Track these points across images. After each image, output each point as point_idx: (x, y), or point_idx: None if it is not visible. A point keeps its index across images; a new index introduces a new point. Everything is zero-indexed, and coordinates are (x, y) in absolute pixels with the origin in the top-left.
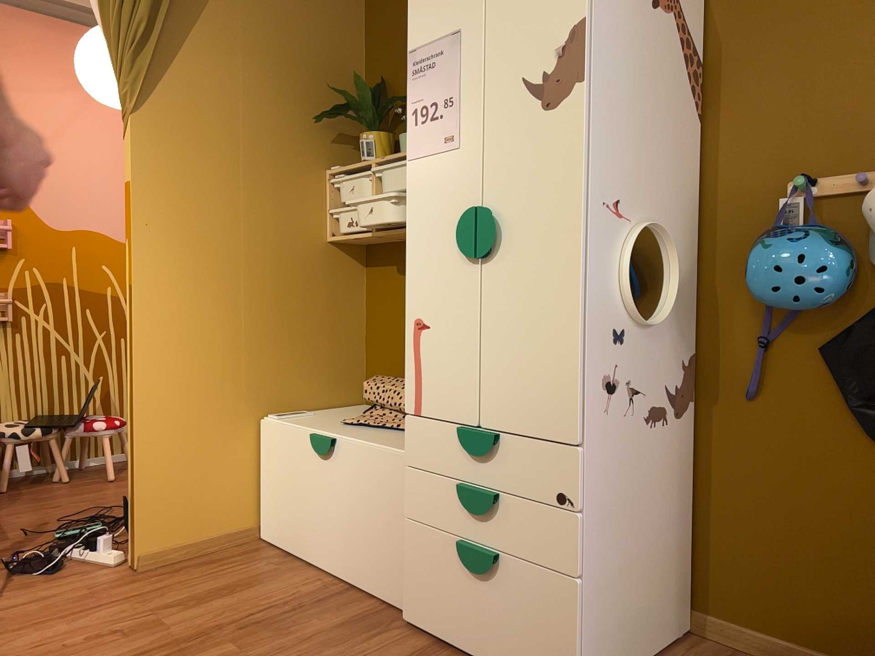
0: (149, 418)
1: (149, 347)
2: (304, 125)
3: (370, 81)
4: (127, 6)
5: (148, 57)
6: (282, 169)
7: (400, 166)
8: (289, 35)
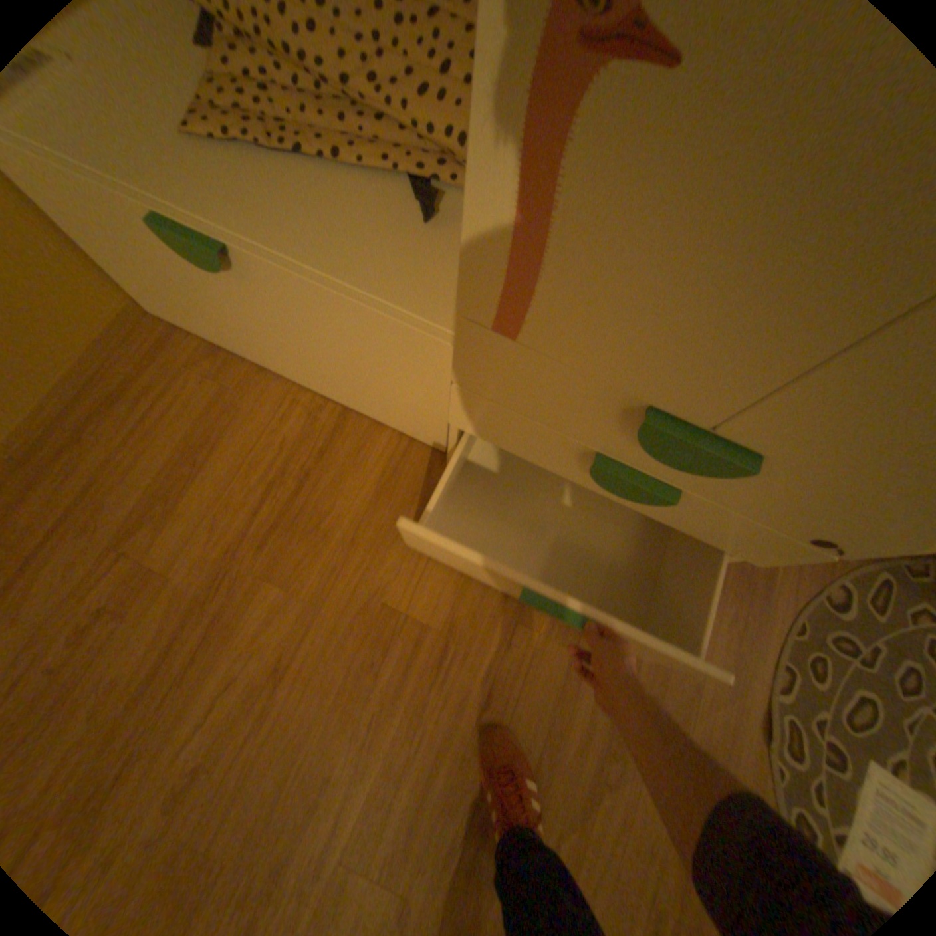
0: None
1: None
2: None
3: None
4: None
5: None
6: None
7: None
8: None
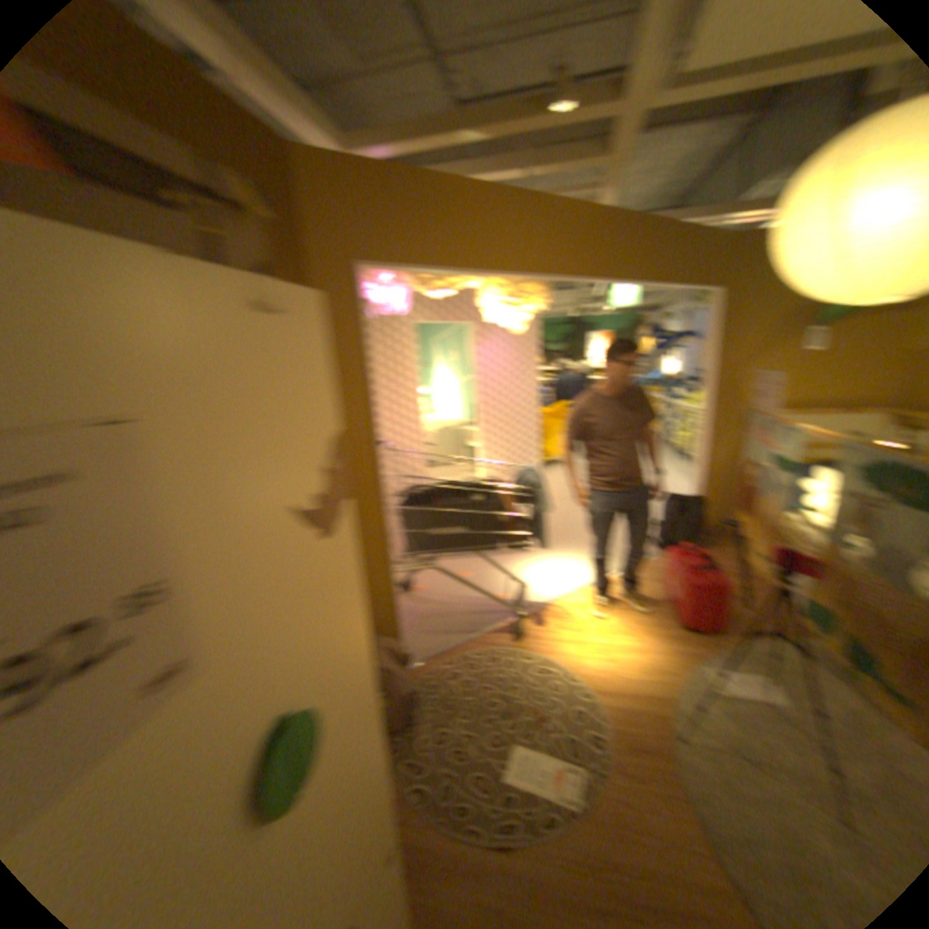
0: None
1: None
2: None
3: None
4: None
5: None
6: None
7: None
8: None
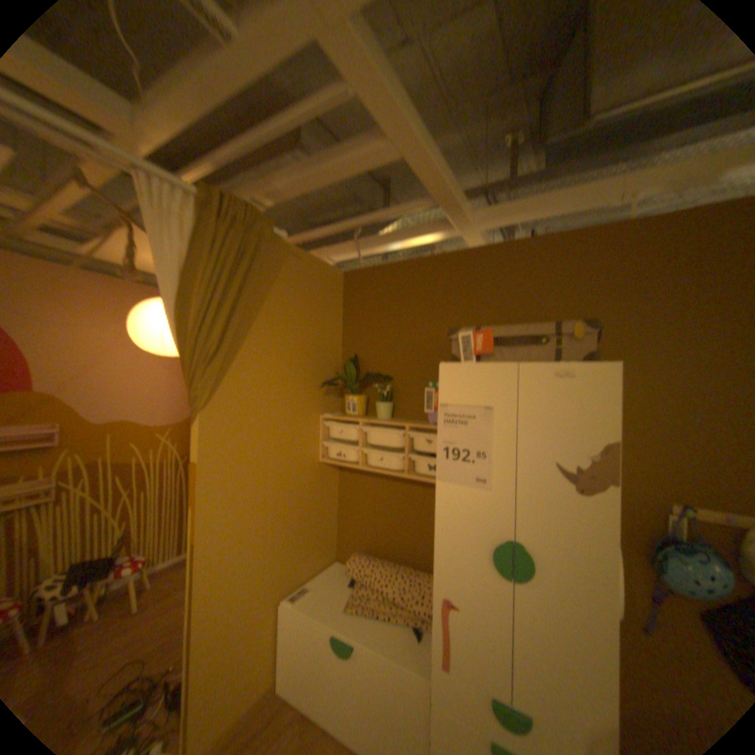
0: (203, 648)
1: (205, 591)
2: (309, 389)
3: (345, 353)
4: (202, 333)
5: (214, 367)
6: (296, 423)
7: (385, 431)
8: (302, 331)
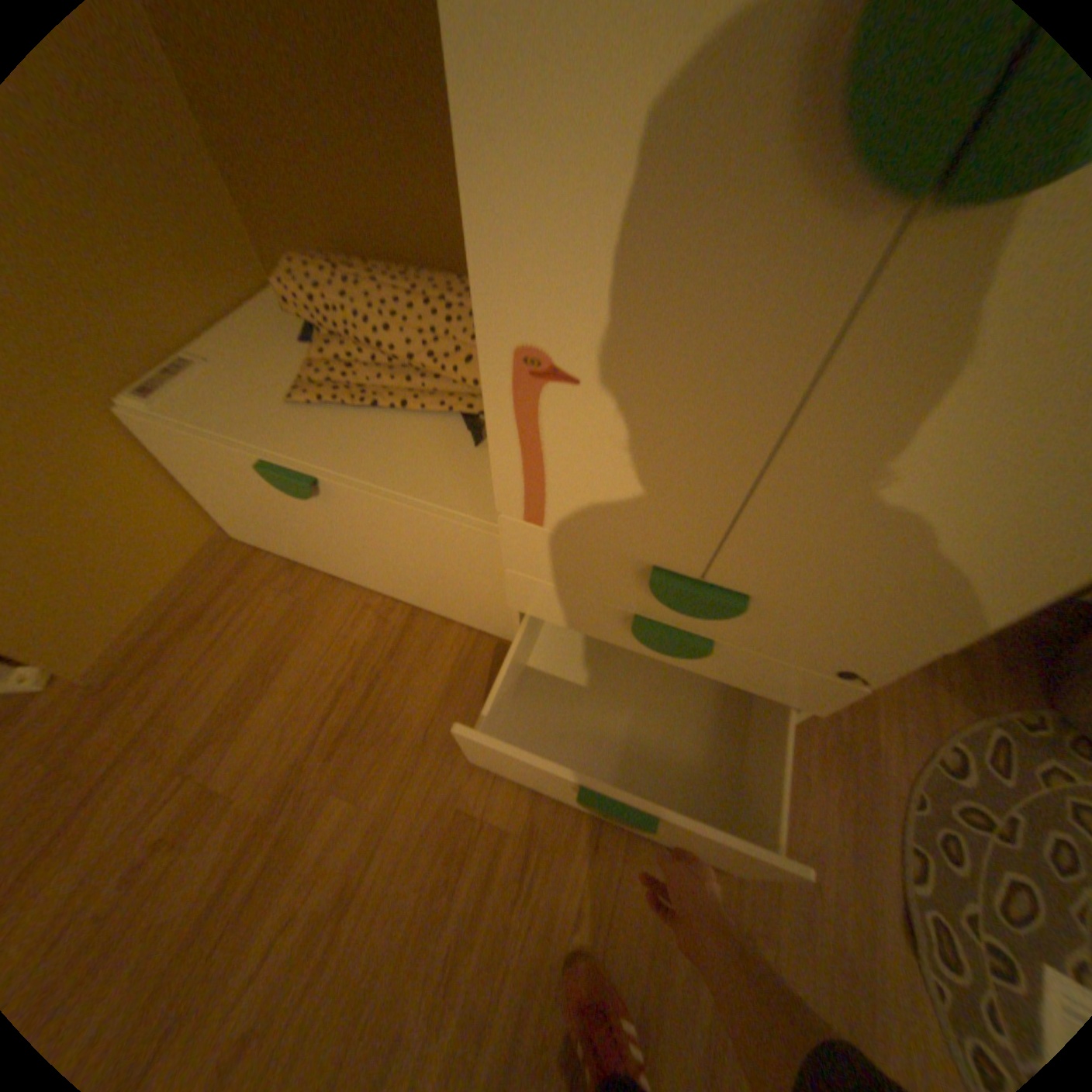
0: None
1: None
2: None
3: None
4: None
5: None
6: None
7: None
8: None
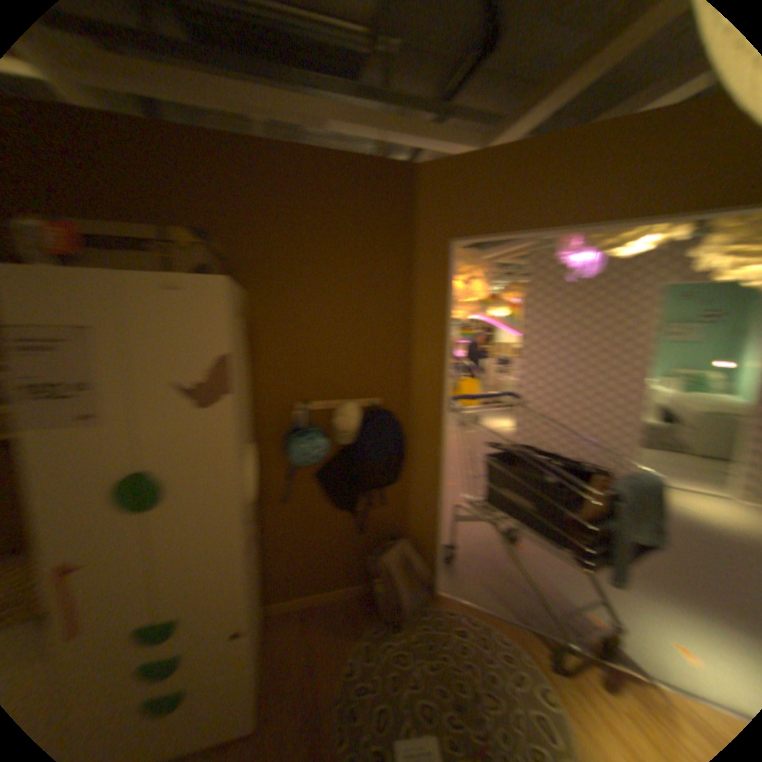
0: None
1: None
2: None
3: None
4: None
5: None
6: None
7: None
8: None
